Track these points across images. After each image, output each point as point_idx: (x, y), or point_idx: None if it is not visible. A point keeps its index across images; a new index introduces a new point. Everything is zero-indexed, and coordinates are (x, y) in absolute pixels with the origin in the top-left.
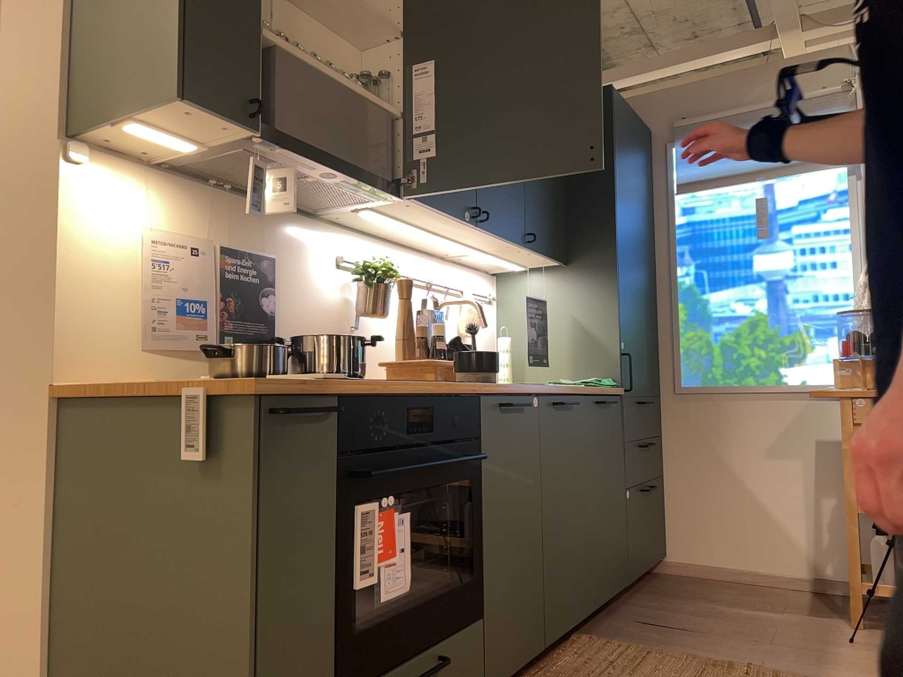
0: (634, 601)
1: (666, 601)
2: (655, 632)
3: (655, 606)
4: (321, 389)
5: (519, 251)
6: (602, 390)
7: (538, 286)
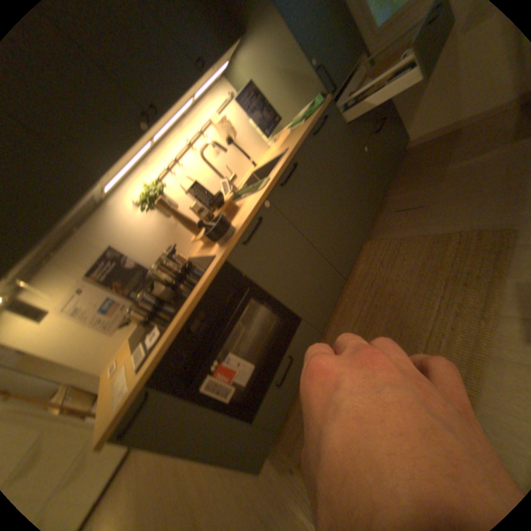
0: (393, 189)
1: (411, 178)
2: (404, 217)
3: (405, 188)
4: (129, 397)
5: (205, 73)
6: (313, 117)
7: (244, 62)
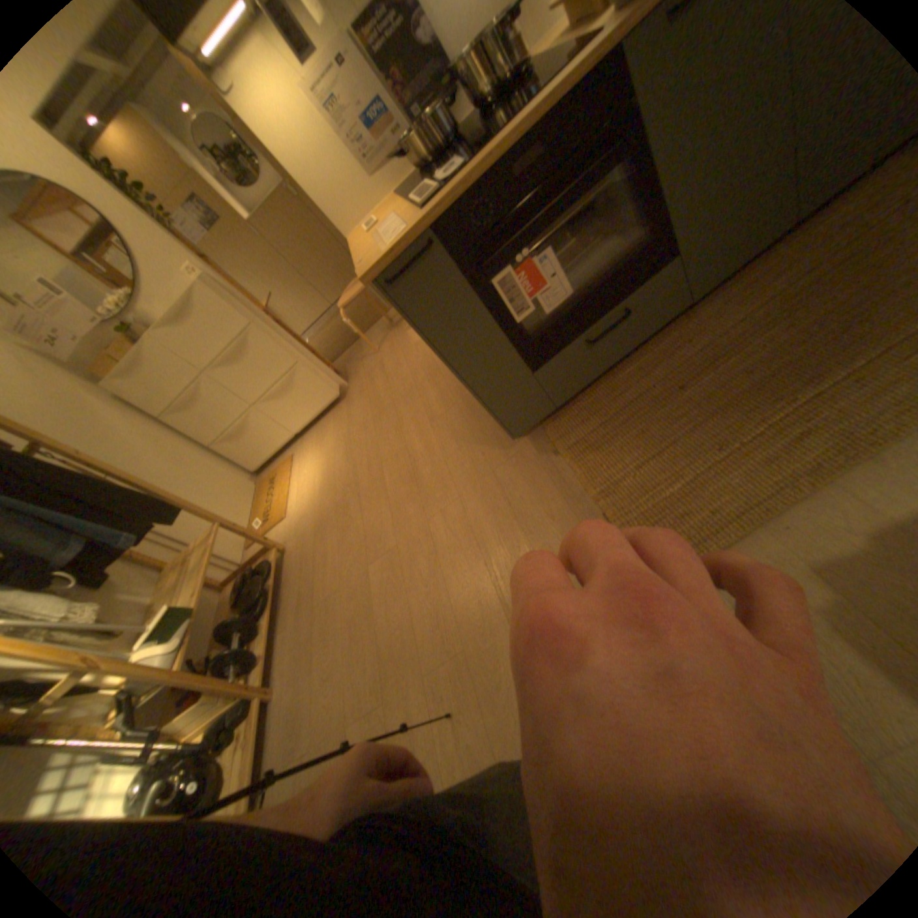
0: None
1: None
2: None
3: None
4: (409, 236)
5: None
6: None
7: None
